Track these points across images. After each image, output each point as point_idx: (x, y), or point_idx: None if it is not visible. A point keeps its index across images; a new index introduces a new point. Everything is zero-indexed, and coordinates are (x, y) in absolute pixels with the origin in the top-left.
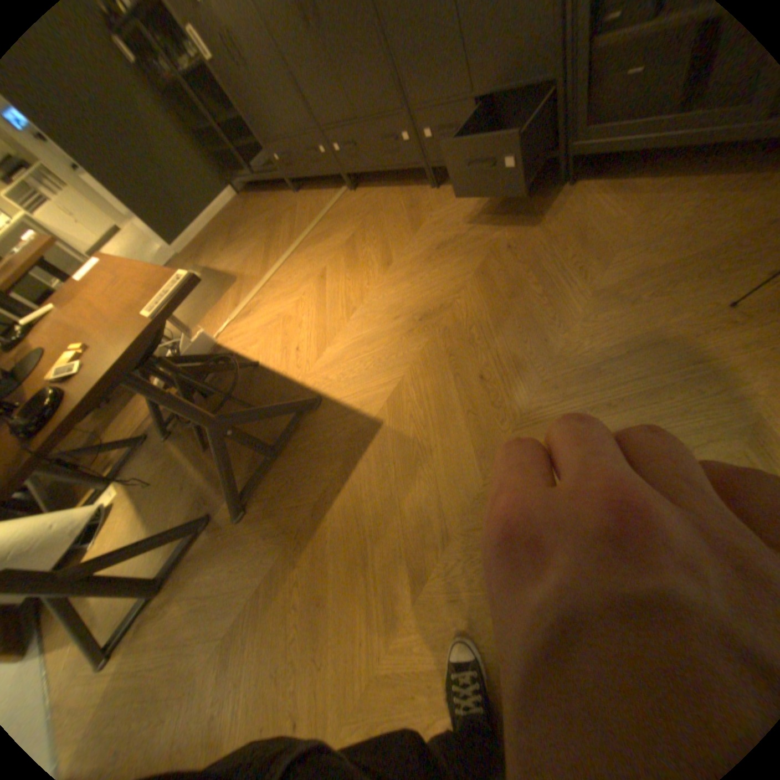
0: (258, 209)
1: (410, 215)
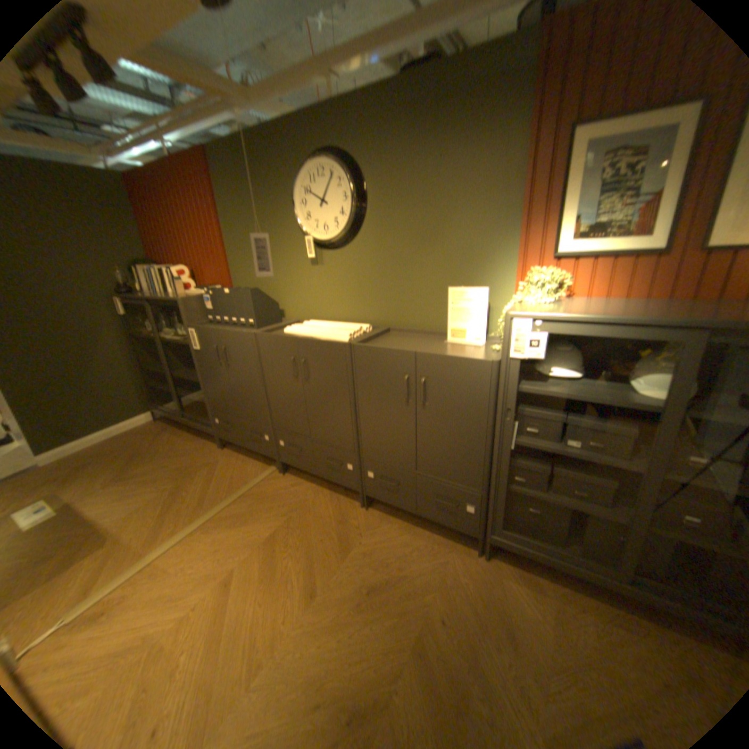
0: (170, 450)
1: (337, 532)
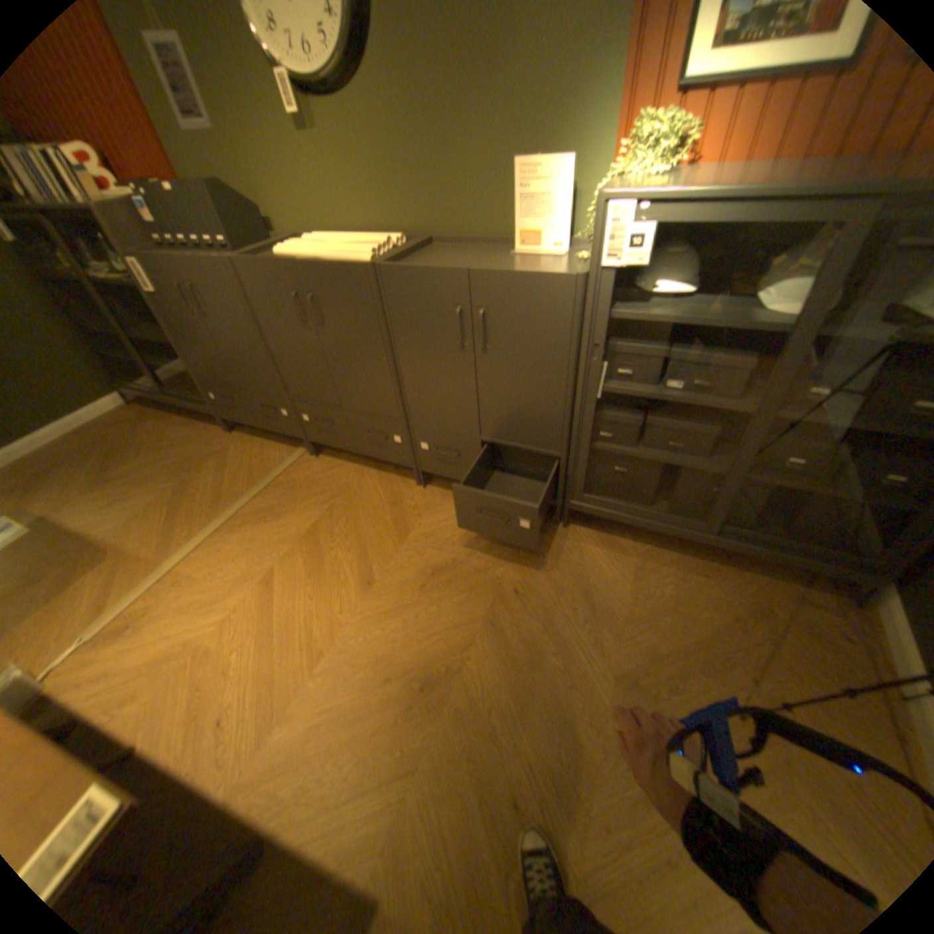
0: (160, 438)
1: (392, 514)
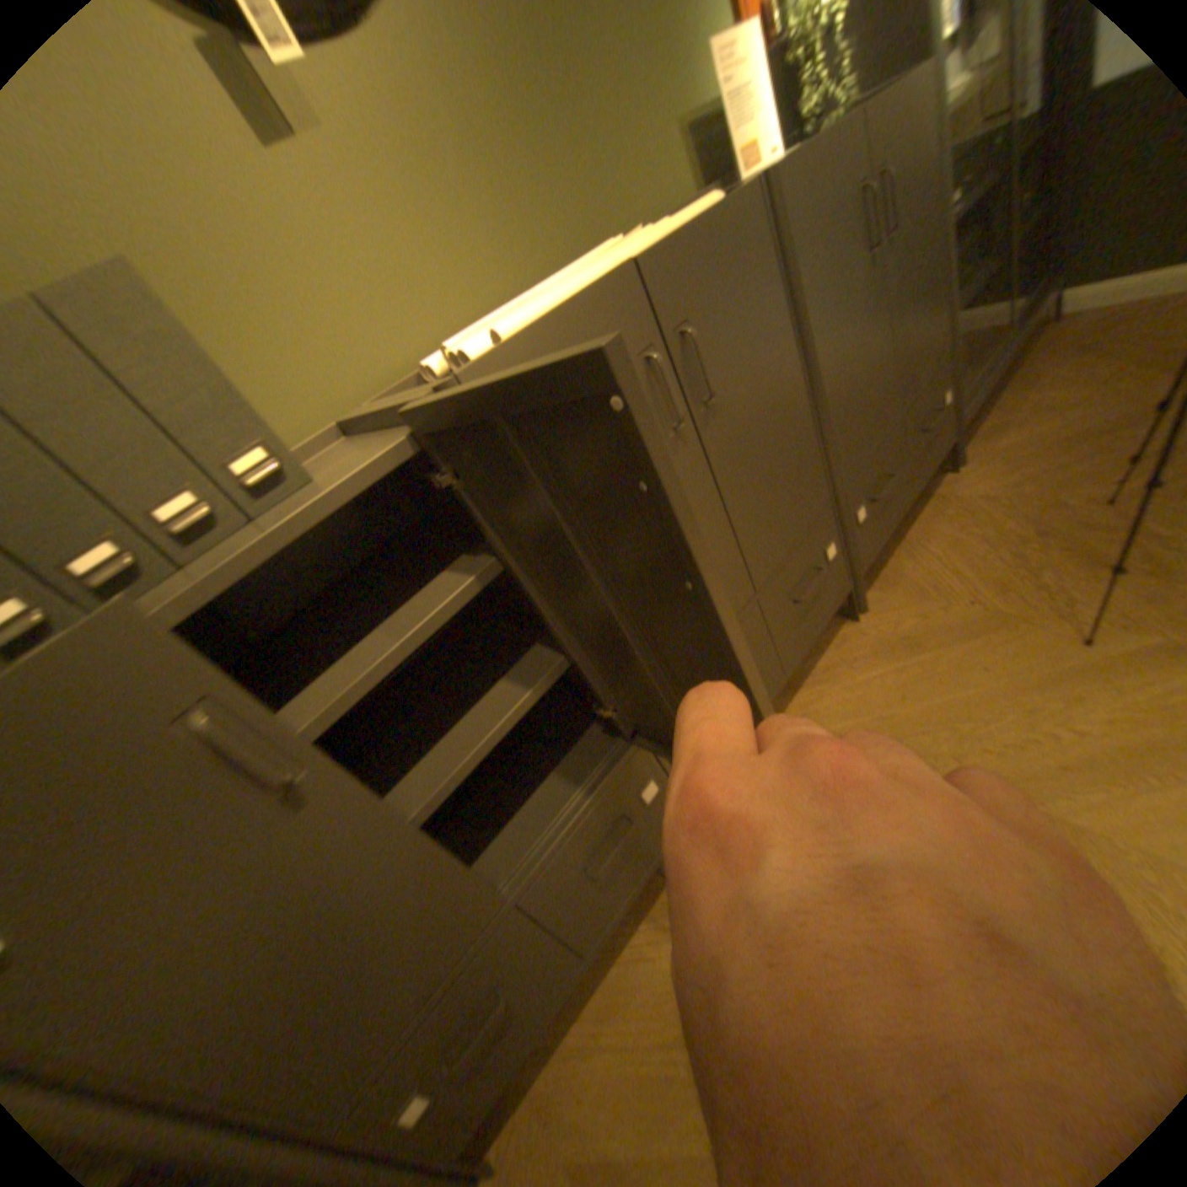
0: None
1: (947, 644)
